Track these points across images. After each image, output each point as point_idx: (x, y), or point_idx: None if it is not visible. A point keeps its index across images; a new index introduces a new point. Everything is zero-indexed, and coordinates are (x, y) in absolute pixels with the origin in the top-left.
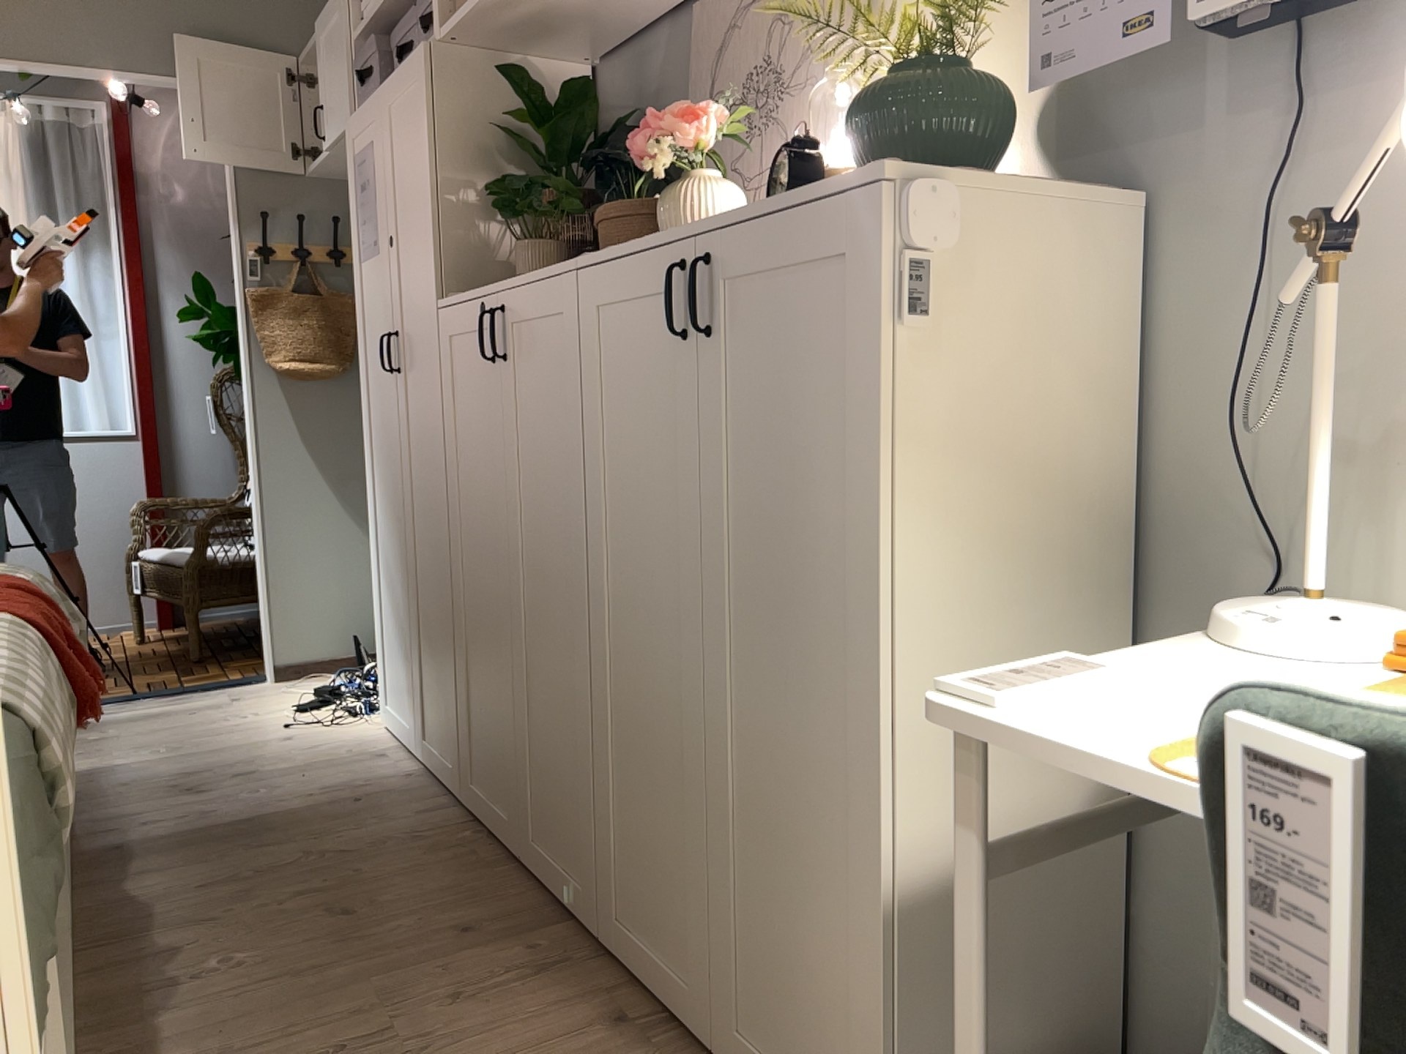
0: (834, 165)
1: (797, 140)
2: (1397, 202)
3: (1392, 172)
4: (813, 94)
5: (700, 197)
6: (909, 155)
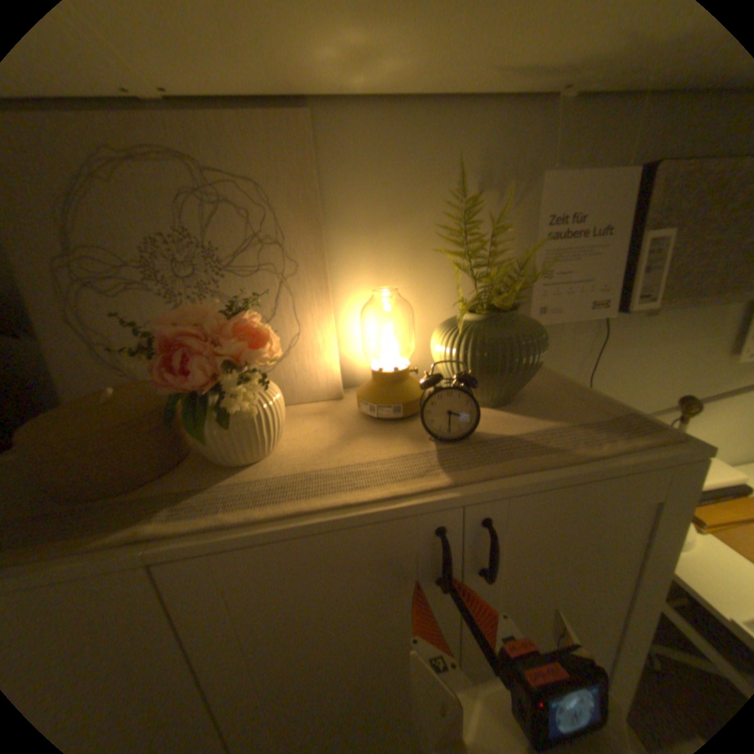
0: (384, 359)
1: (463, 377)
2: (622, 367)
3: (622, 357)
4: (299, 286)
5: (268, 409)
6: (527, 378)
